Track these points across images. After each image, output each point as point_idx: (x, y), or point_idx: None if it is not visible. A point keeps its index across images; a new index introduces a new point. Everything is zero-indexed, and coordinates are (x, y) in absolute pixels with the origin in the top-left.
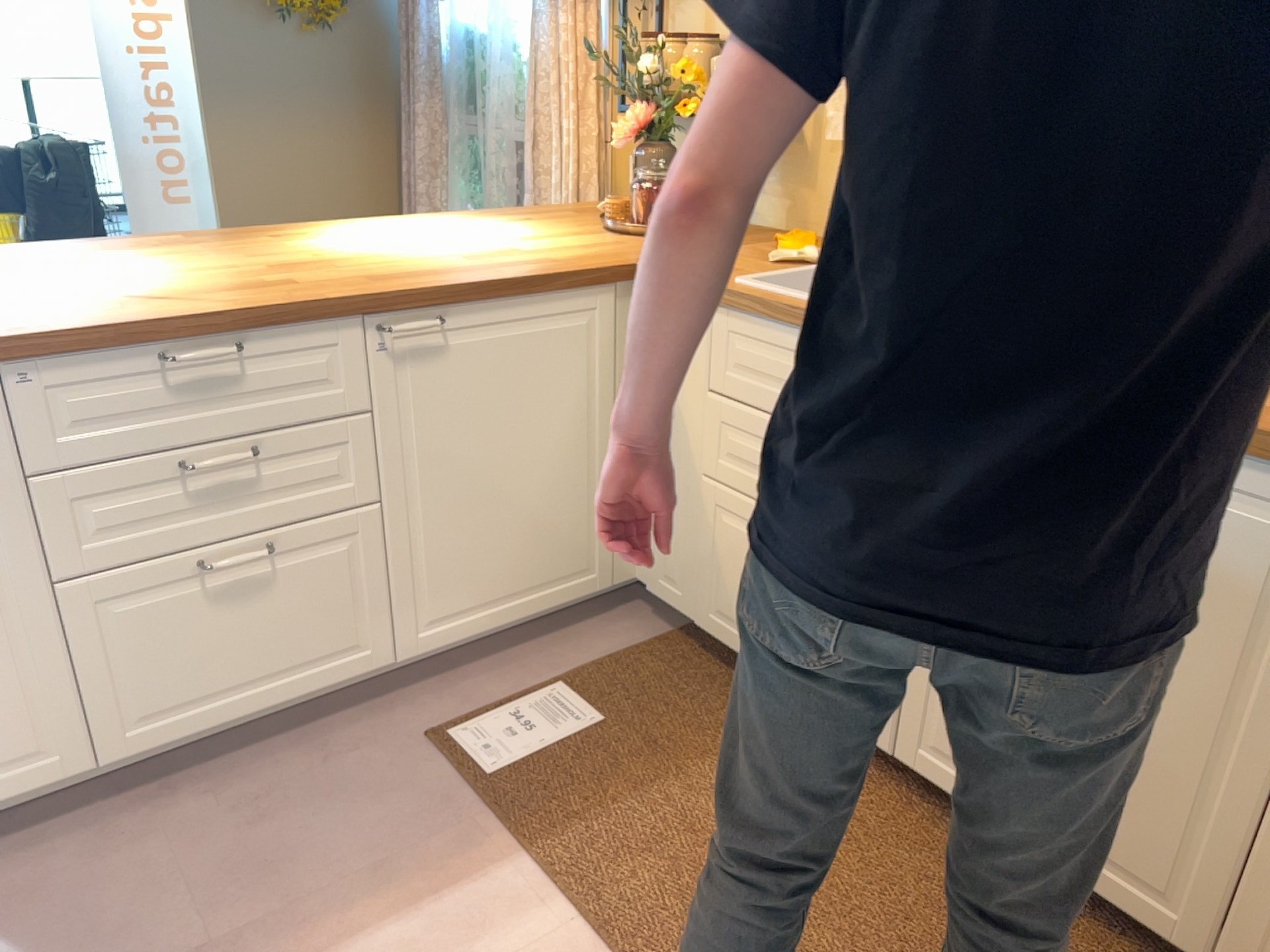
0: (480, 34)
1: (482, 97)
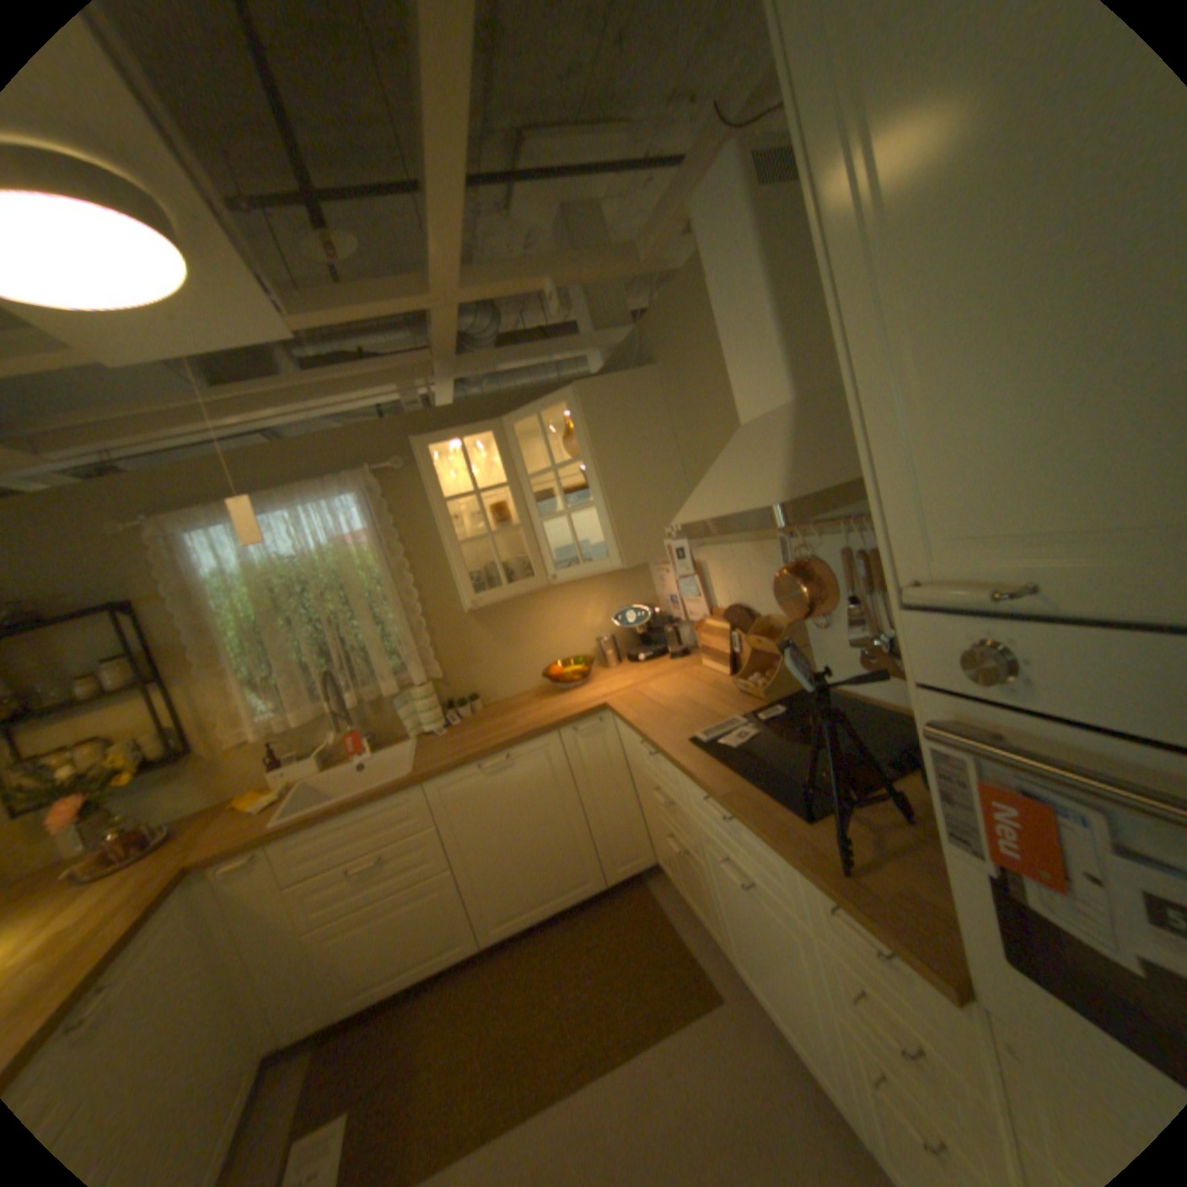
0: None
1: None
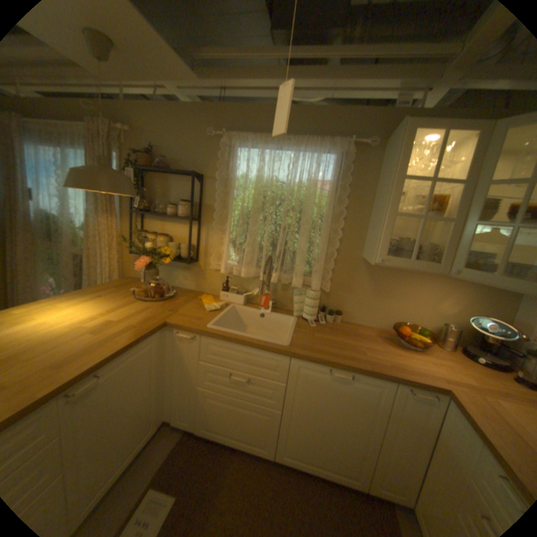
0: (51, 214)
1: (53, 236)
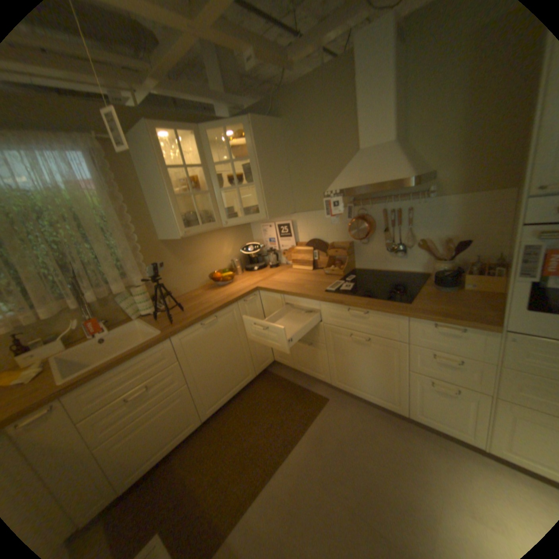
0: None
1: None
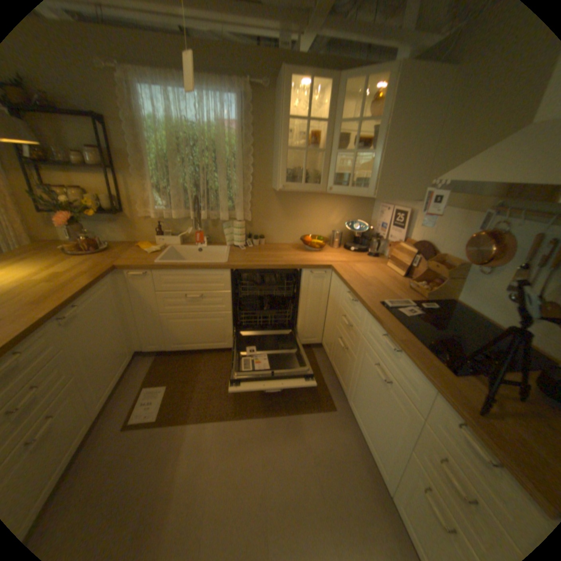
0: None
1: None
